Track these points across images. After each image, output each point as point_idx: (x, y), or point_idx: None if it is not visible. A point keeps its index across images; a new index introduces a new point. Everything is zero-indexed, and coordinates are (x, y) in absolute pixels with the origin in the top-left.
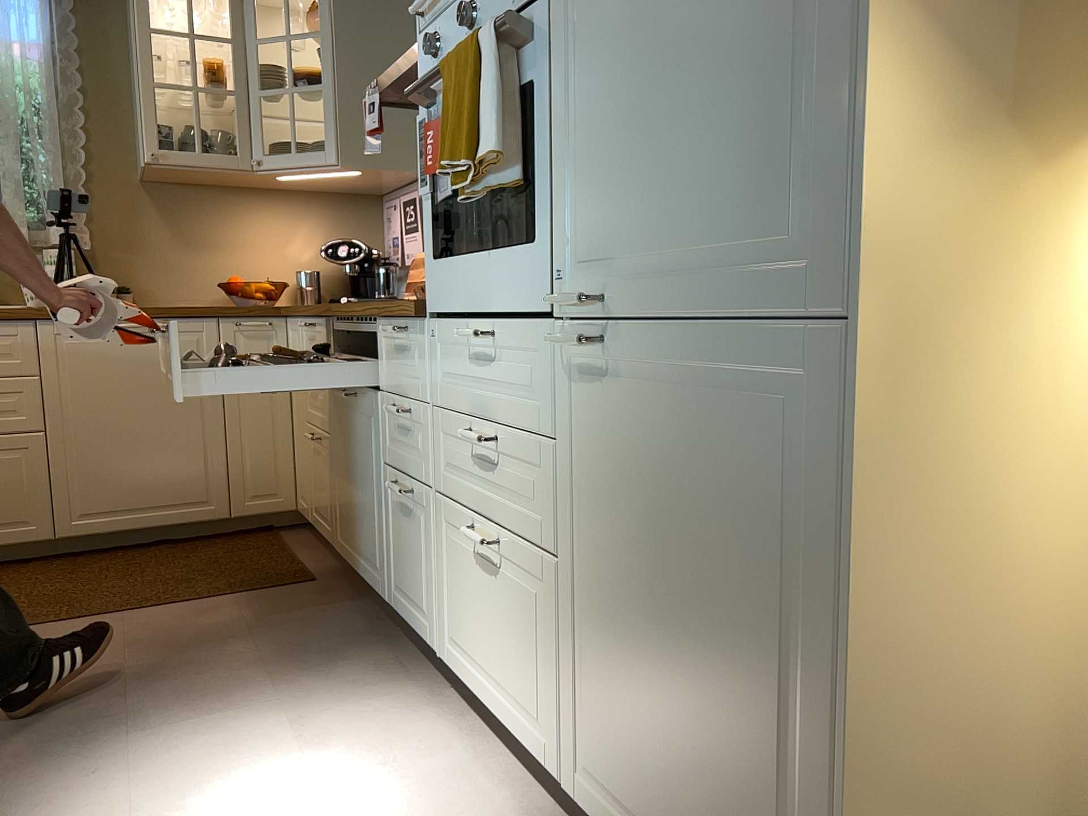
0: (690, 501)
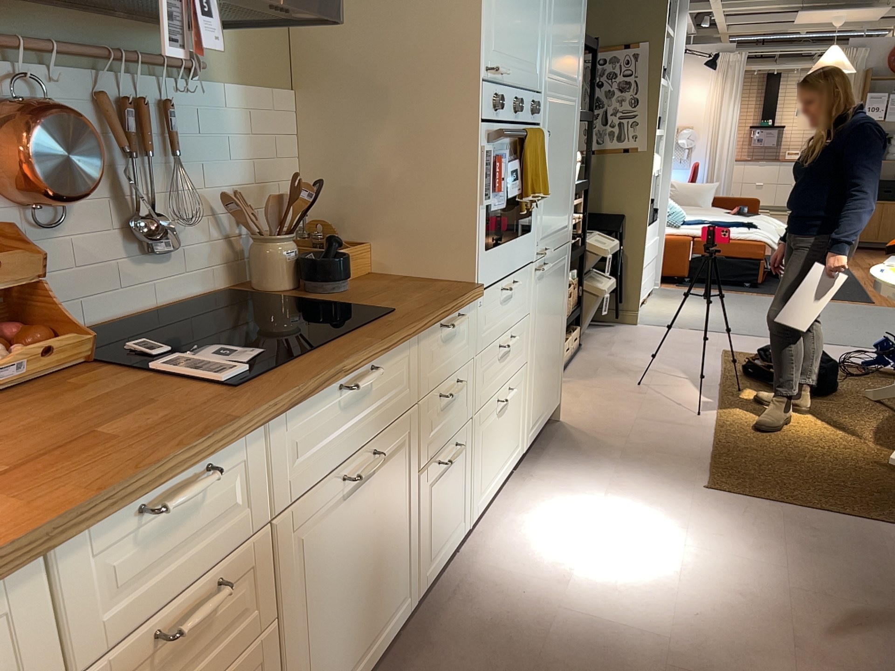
0: (553, 299)
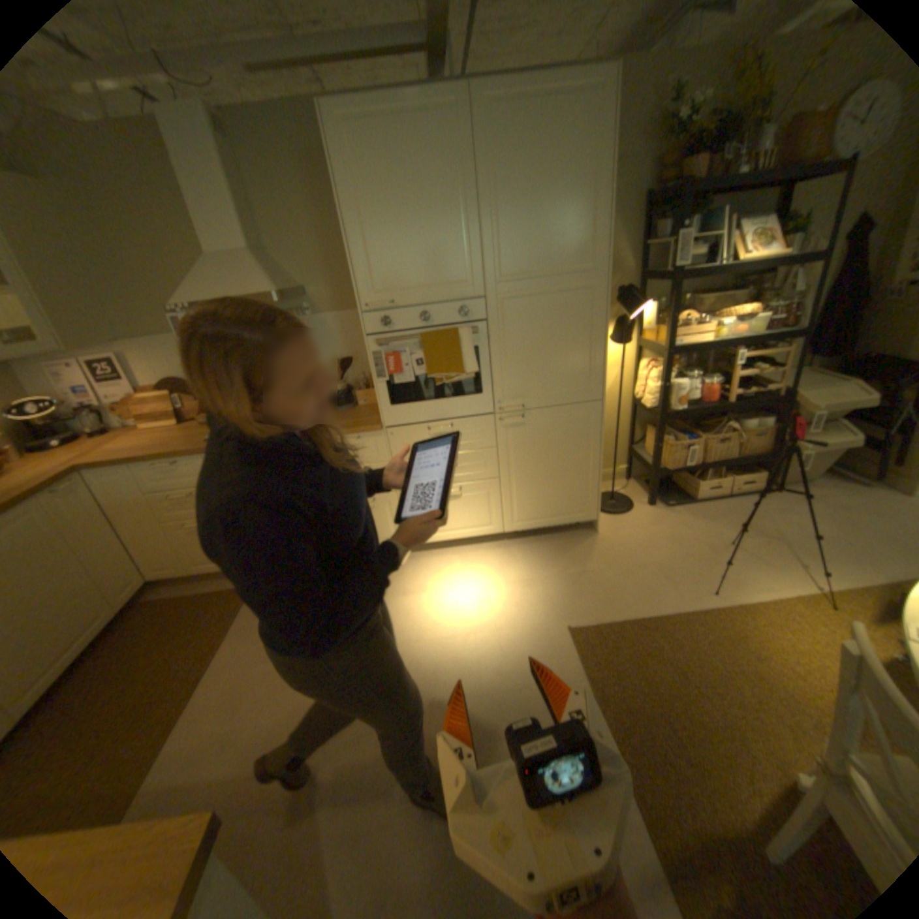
0: (553, 443)
